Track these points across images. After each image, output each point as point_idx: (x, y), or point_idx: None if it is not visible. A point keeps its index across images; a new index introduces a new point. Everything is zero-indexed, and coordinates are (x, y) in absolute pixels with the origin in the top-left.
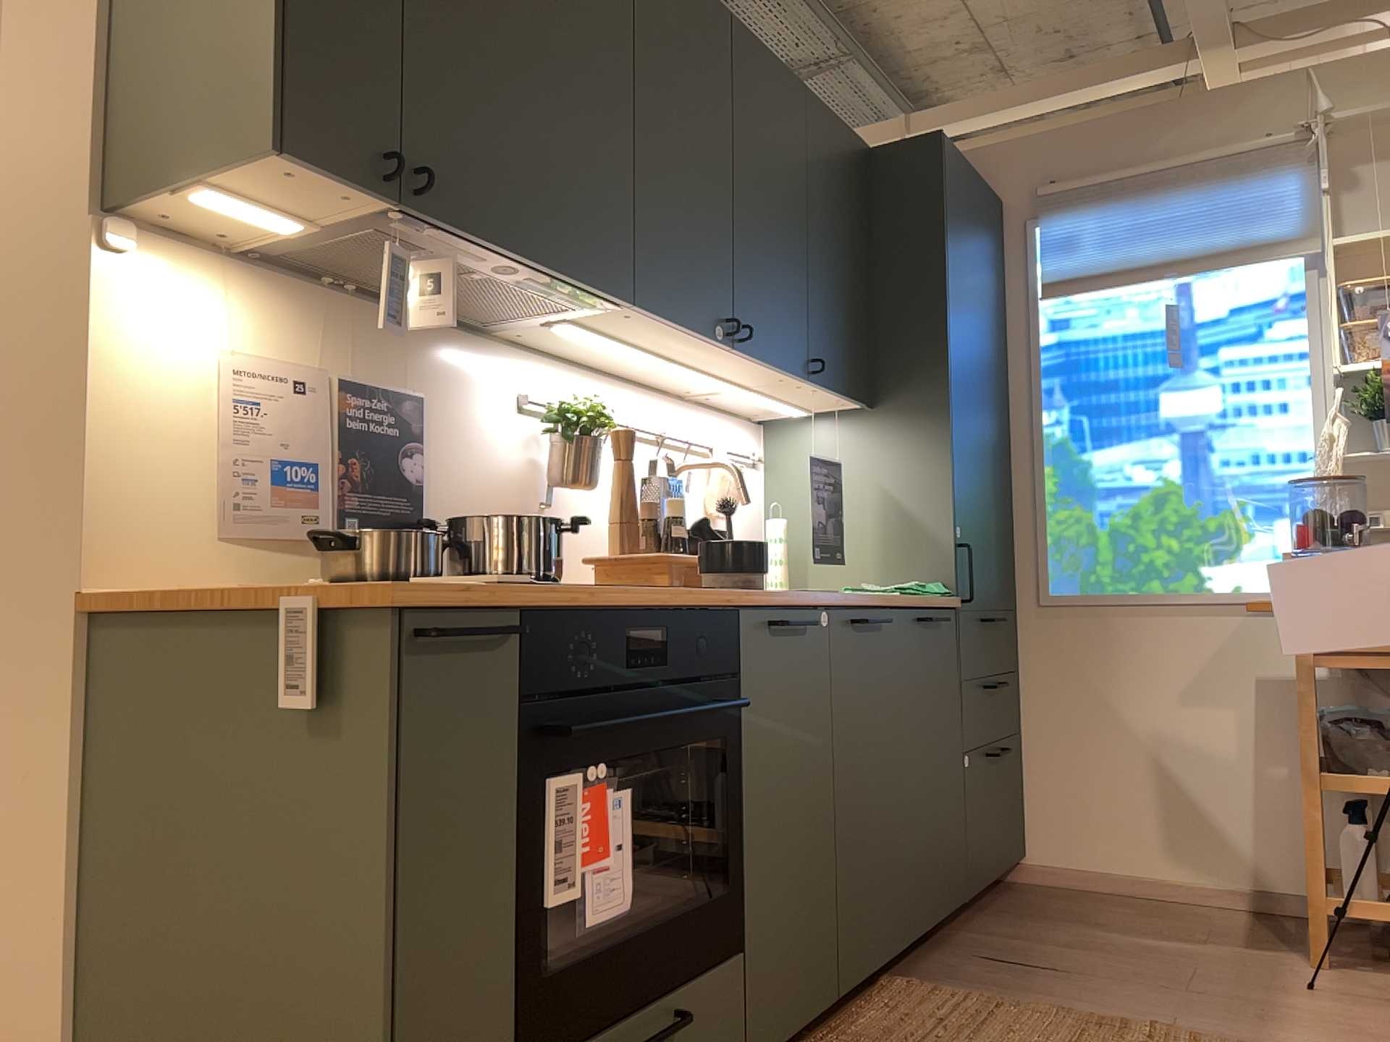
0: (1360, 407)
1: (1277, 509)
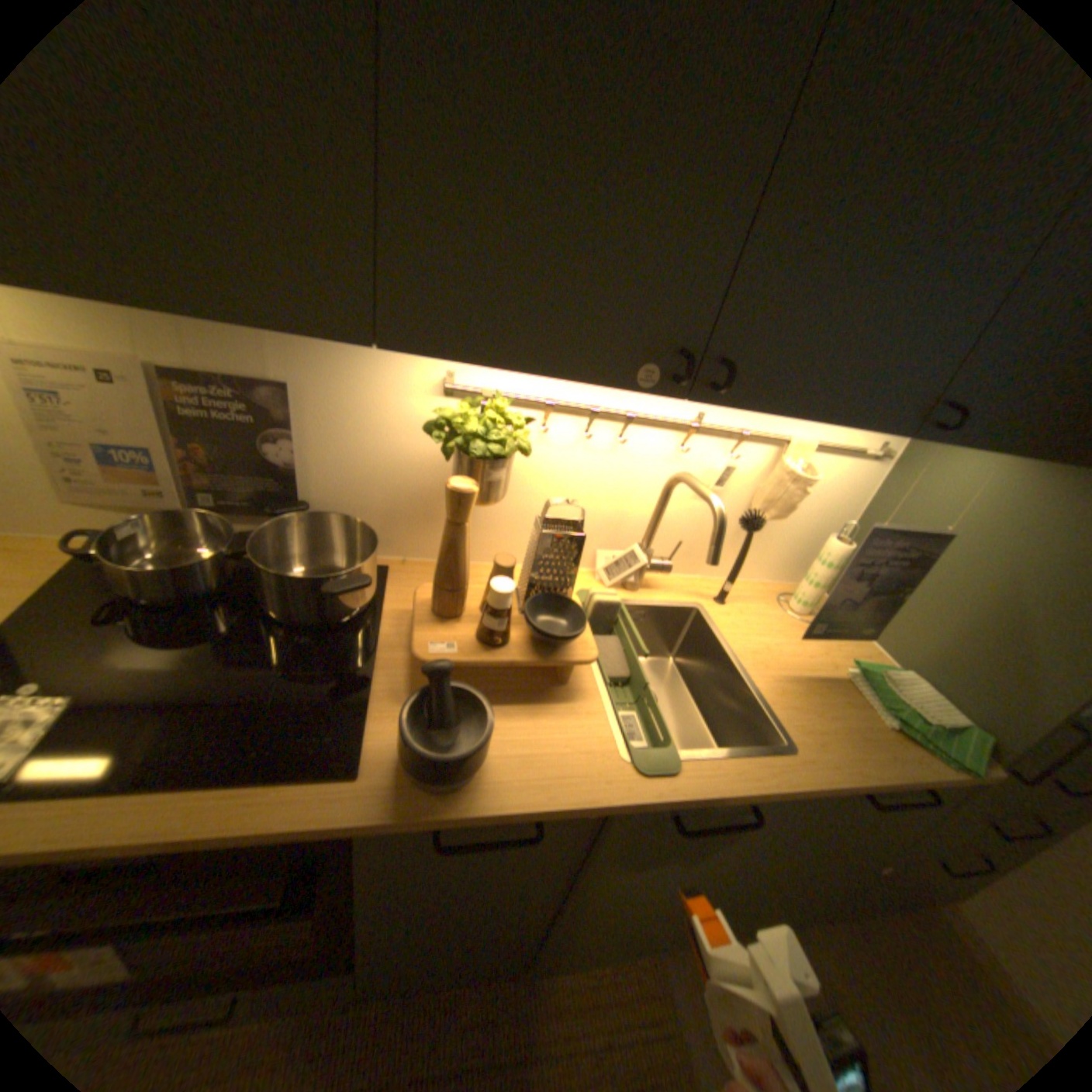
0: None
1: None
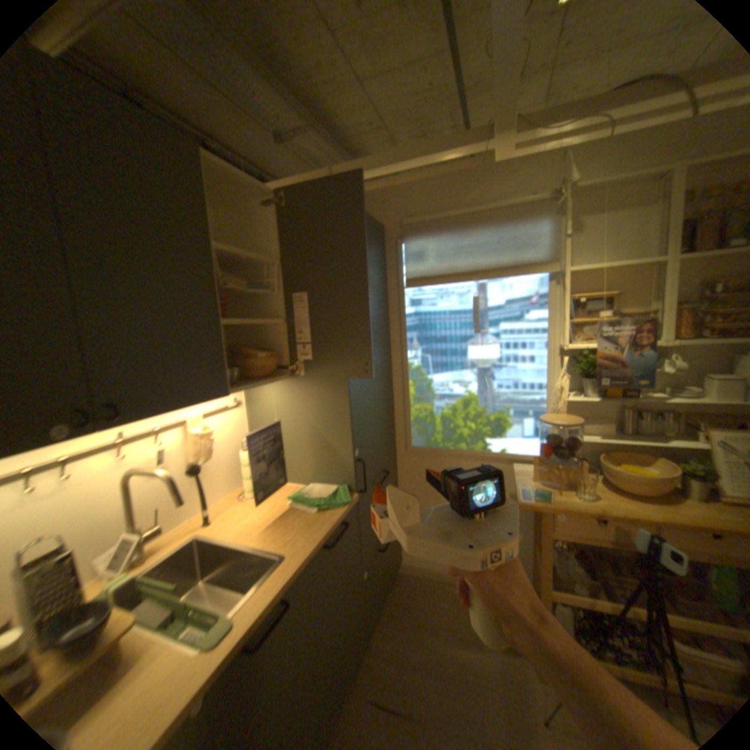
0: (577, 367)
1: (525, 411)
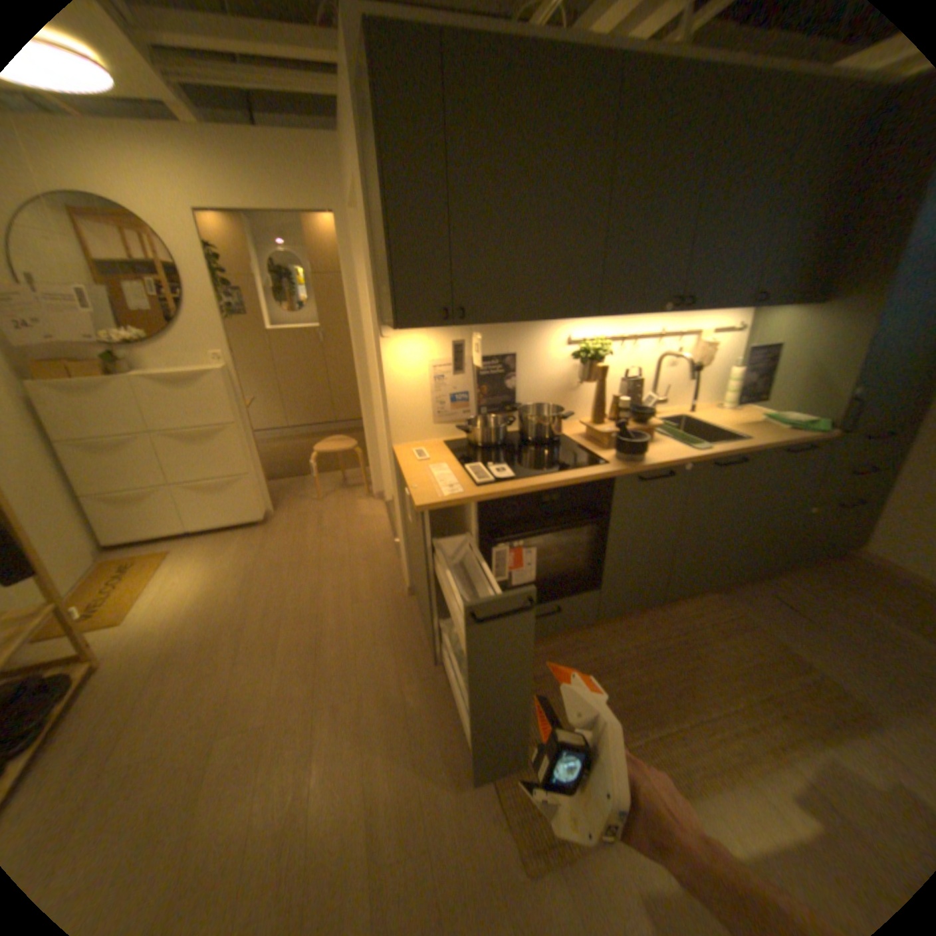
0: None
1: None
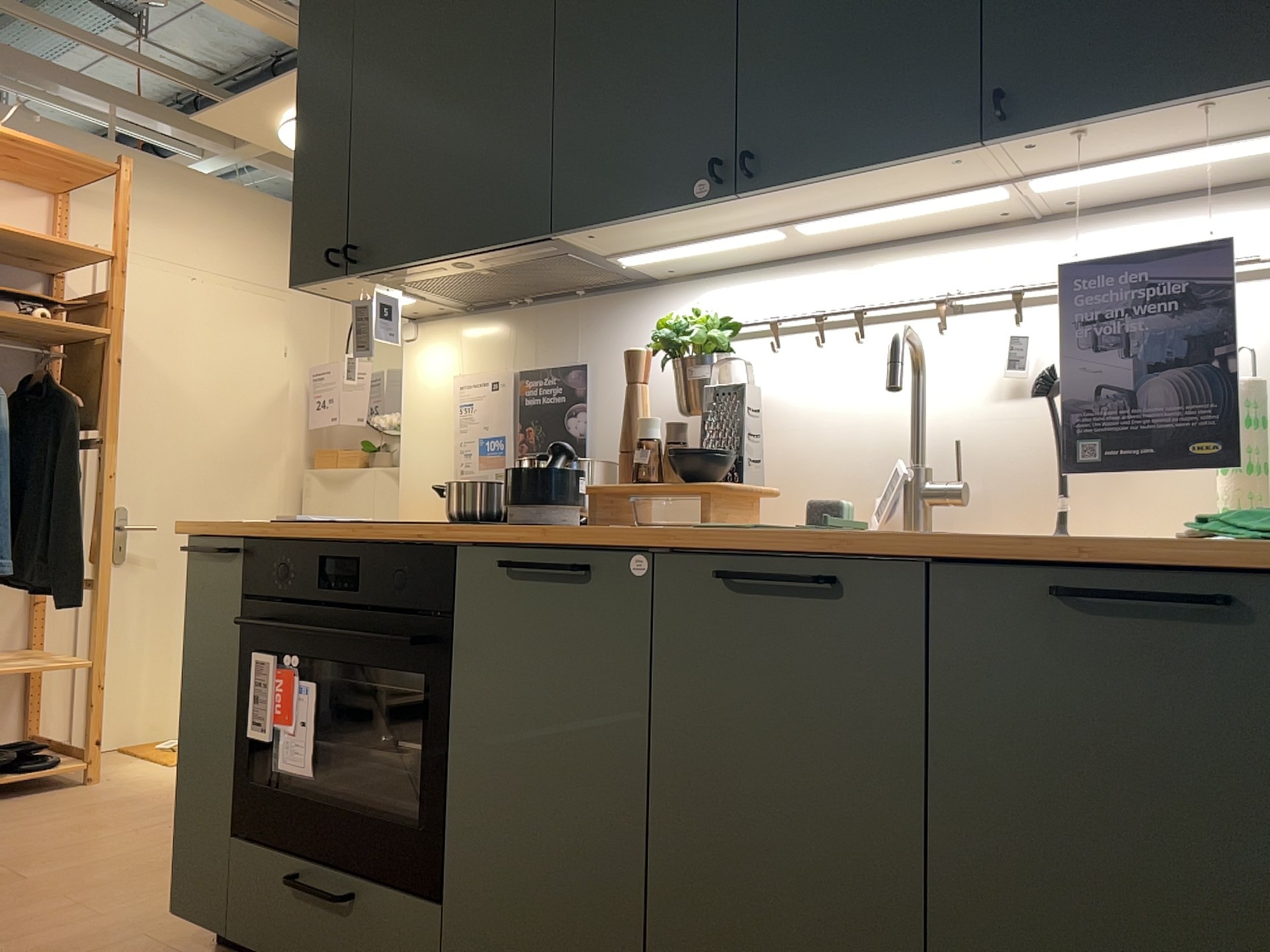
0: None
1: None
